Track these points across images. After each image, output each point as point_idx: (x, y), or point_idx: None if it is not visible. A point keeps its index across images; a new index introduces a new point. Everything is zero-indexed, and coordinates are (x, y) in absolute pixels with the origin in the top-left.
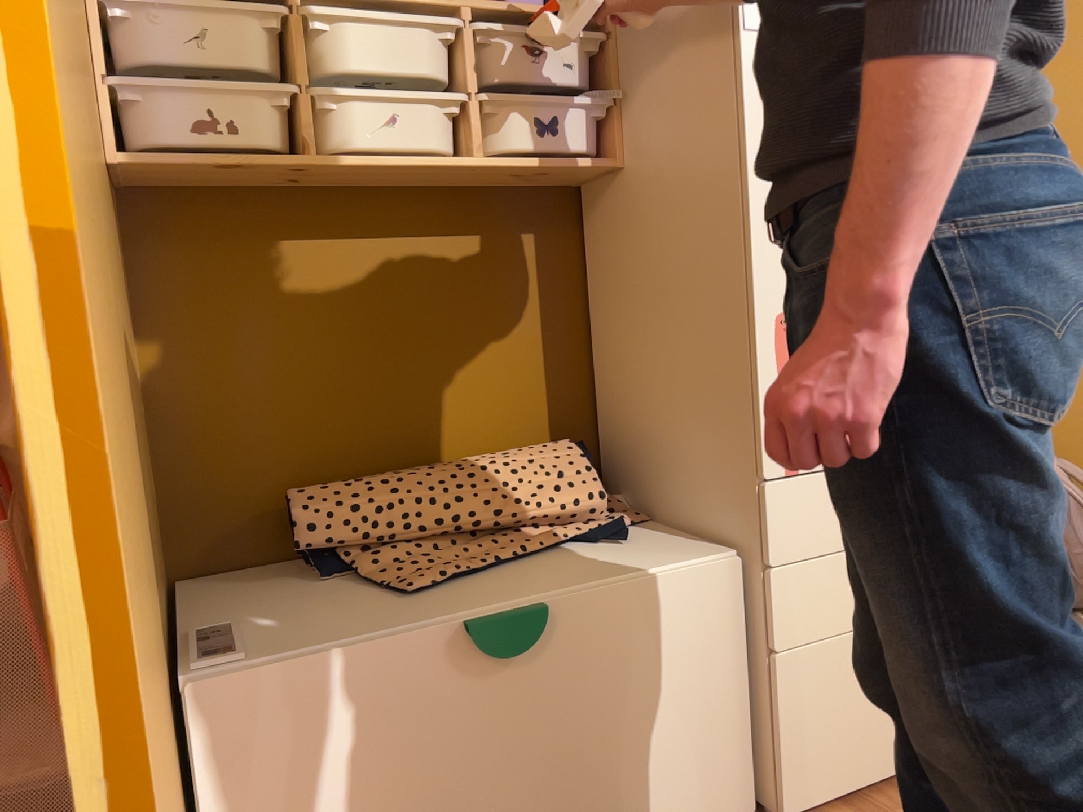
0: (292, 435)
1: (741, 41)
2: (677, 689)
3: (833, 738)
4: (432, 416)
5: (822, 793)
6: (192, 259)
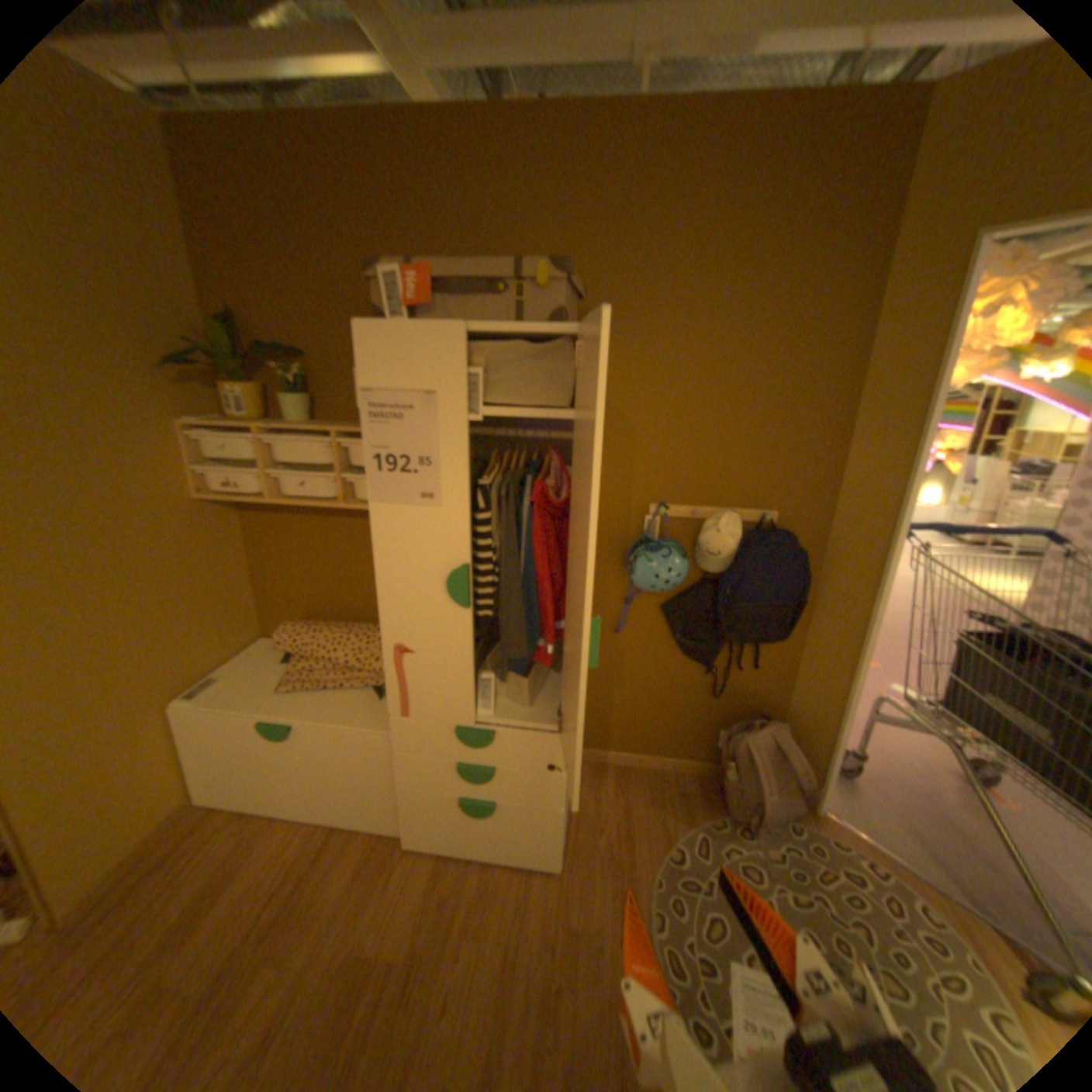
0: (303, 595)
1: (372, 507)
2: (358, 778)
3: (430, 832)
4: (362, 600)
5: (422, 849)
6: (262, 519)
